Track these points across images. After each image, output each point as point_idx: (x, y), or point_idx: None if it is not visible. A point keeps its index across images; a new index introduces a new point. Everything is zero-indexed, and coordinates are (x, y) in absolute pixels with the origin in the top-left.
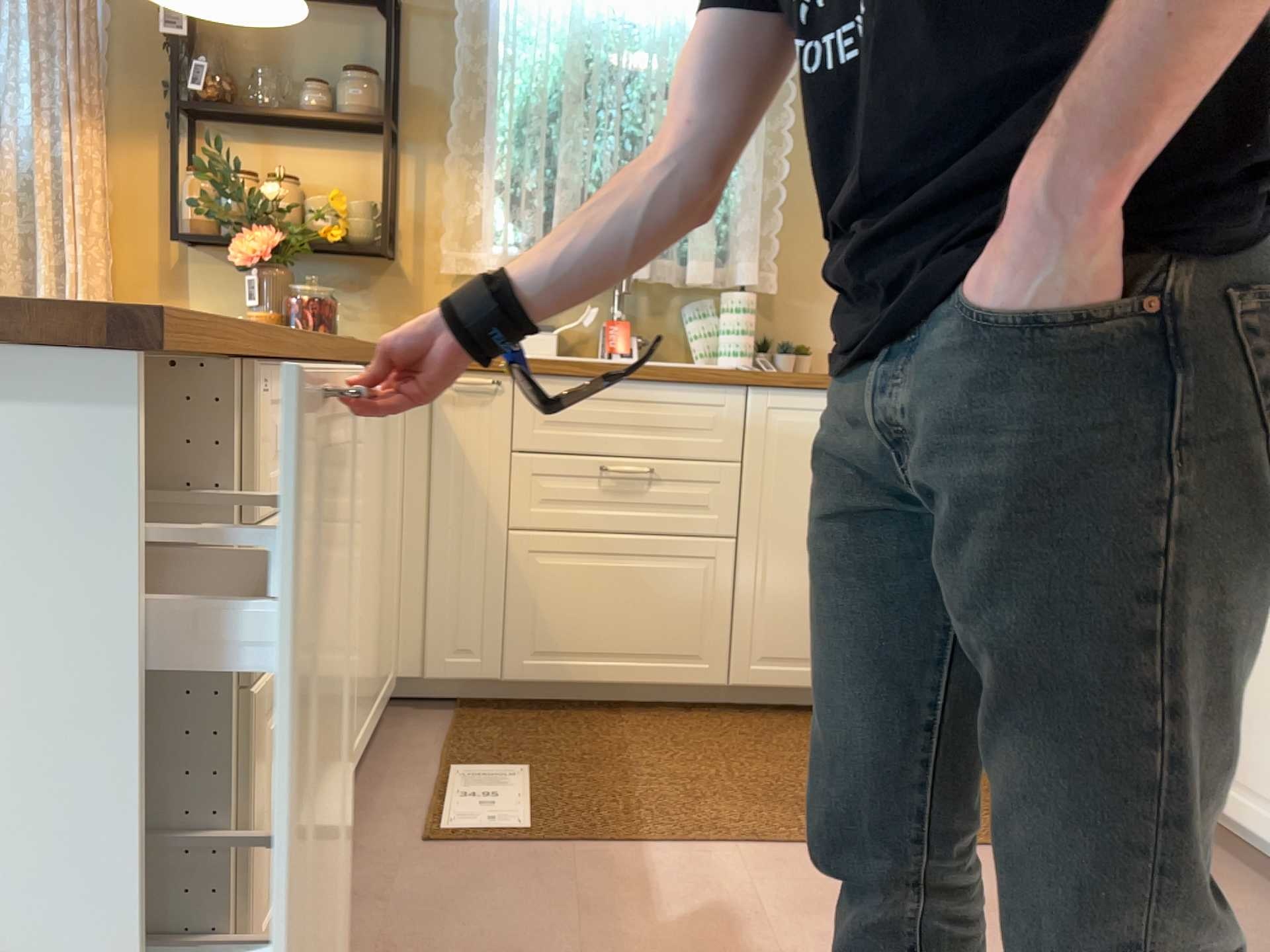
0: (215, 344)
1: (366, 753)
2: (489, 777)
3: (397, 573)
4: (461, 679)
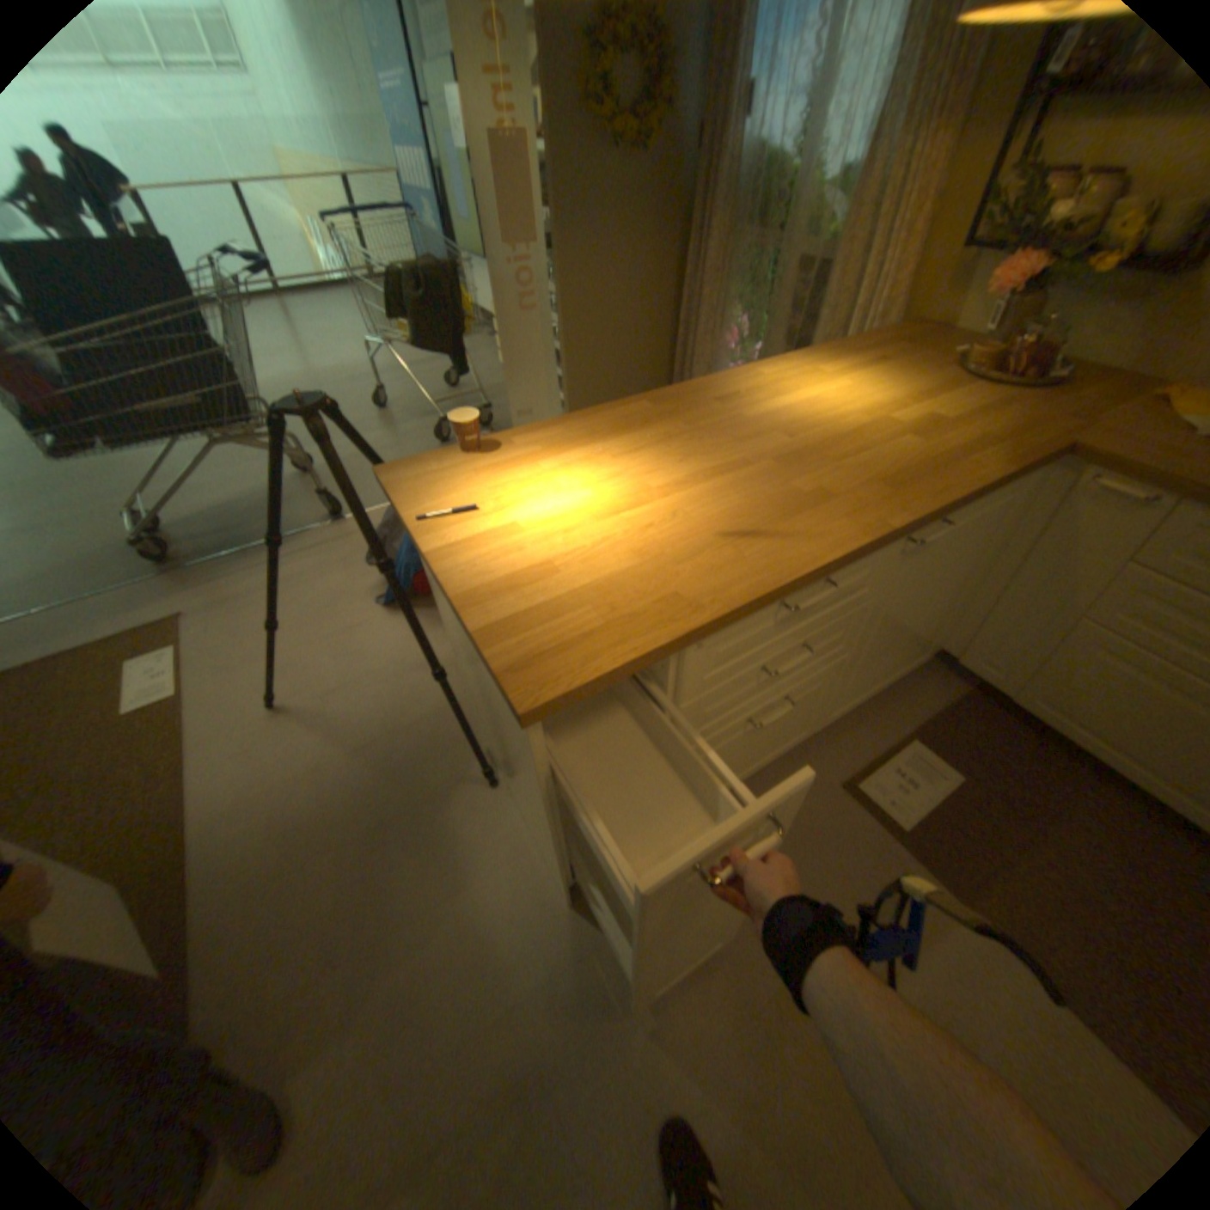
0: (630, 669)
1: (883, 691)
2: (933, 769)
3: (973, 596)
4: (986, 680)
